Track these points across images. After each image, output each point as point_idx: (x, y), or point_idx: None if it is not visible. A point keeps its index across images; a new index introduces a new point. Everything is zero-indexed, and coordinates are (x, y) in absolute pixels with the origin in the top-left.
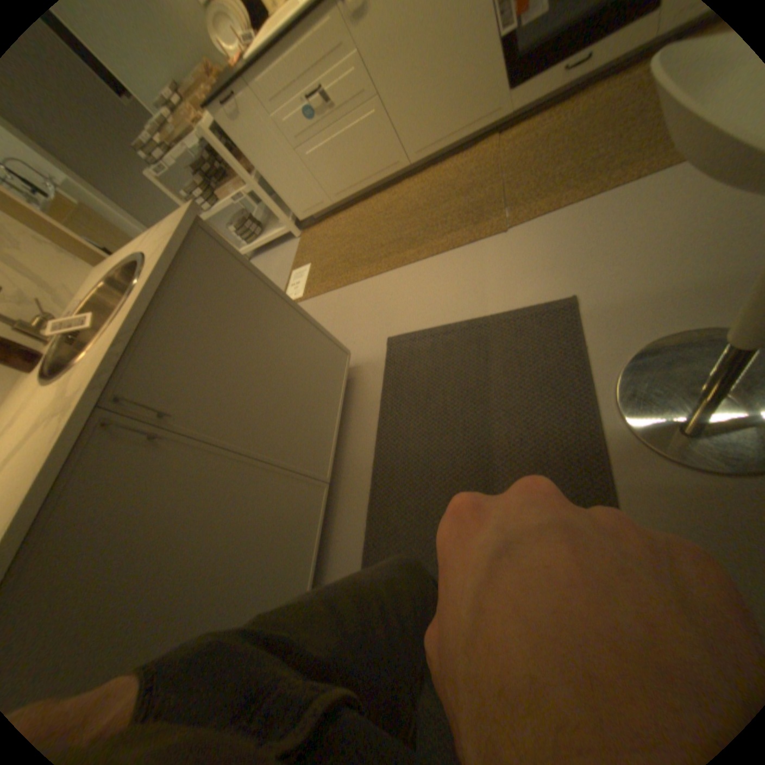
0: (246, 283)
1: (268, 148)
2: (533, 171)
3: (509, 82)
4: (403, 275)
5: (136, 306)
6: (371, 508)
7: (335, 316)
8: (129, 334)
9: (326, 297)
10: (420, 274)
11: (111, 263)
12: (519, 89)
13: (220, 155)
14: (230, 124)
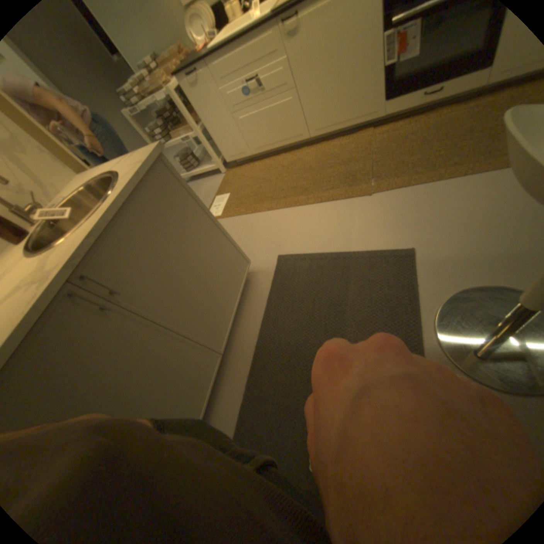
0: (187, 204)
1: (213, 109)
2: (394, 158)
3: (386, 95)
4: (294, 213)
5: (108, 211)
6: (249, 378)
7: (242, 233)
8: (99, 231)
9: (237, 219)
10: (307, 214)
11: (91, 174)
12: (391, 101)
13: (177, 107)
14: (189, 88)
